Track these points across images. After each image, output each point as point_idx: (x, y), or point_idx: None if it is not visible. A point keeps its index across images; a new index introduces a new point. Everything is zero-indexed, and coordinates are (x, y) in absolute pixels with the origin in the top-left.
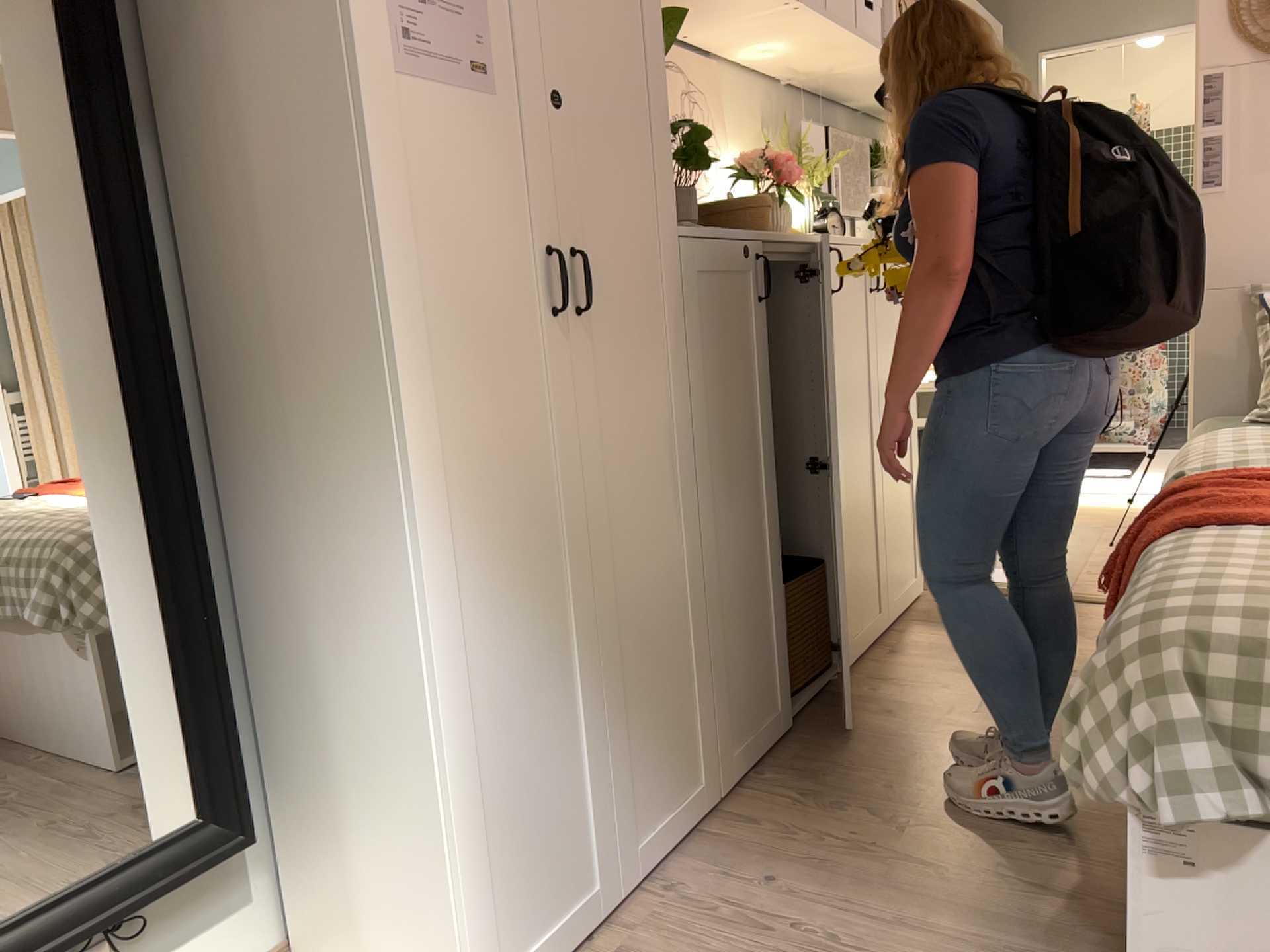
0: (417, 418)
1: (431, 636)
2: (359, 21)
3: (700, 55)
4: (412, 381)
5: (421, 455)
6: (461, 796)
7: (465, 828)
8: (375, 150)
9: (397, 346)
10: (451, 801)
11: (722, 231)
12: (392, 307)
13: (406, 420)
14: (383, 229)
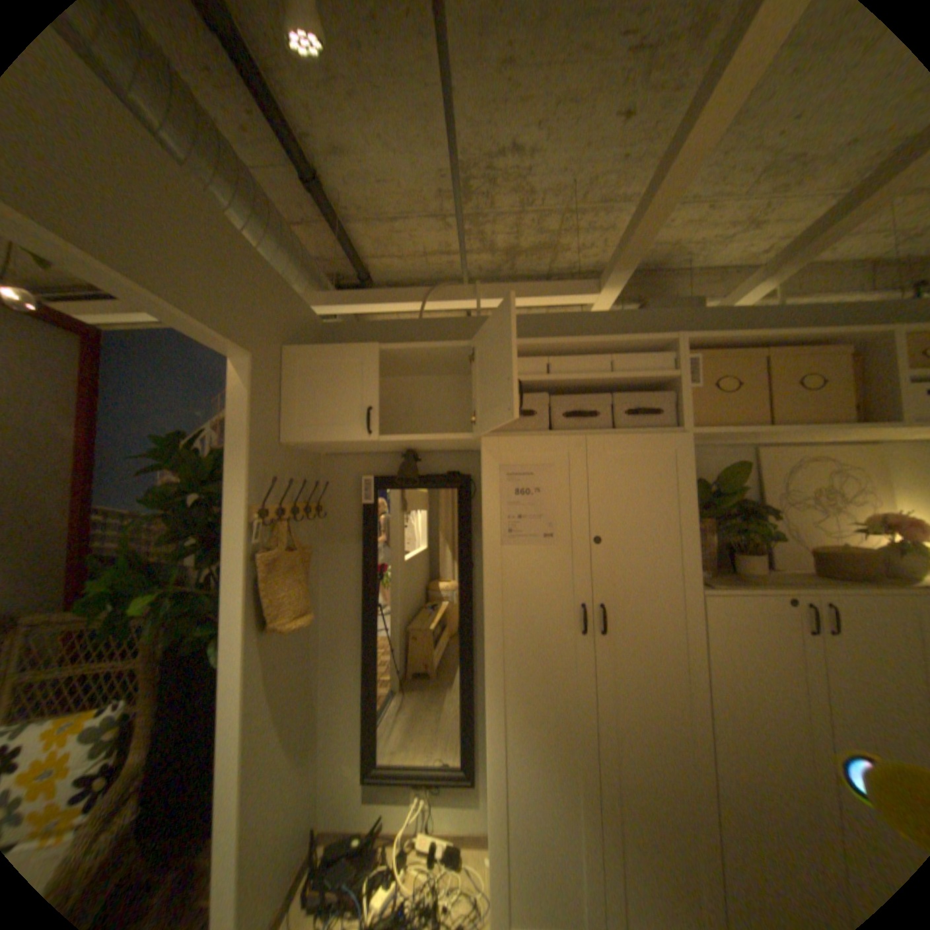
0: (492, 672)
1: (488, 759)
2: (484, 533)
3: (857, 444)
4: (492, 658)
5: (493, 686)
6: (496, 833)
7: (496, 848)
8: (485, 575)
9: (486, 644)
10: (490, 832)
11: (760, 592)
12: (486, 630)
13: (487, 672)
14: (485, 602)
